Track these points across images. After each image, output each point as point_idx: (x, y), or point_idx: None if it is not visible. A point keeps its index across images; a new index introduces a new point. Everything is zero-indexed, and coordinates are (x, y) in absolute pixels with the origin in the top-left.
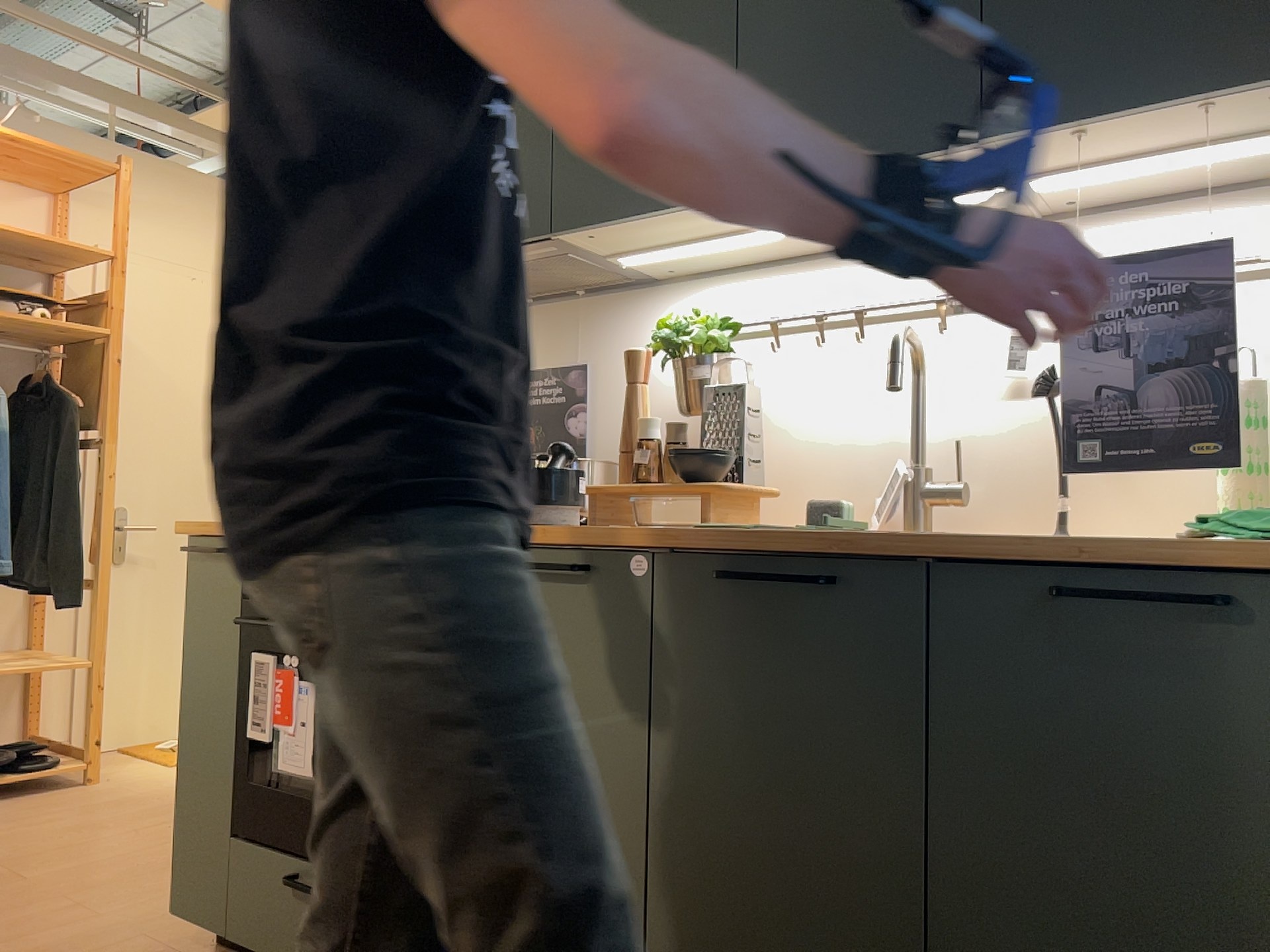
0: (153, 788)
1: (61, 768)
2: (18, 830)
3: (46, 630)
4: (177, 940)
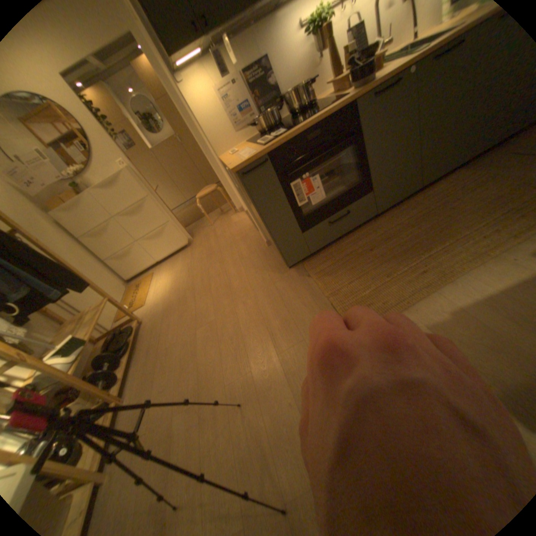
0: (160, 305)
1: (134, 325)
2: (169, 331)
3: (58, 315)
4: (280, 276)
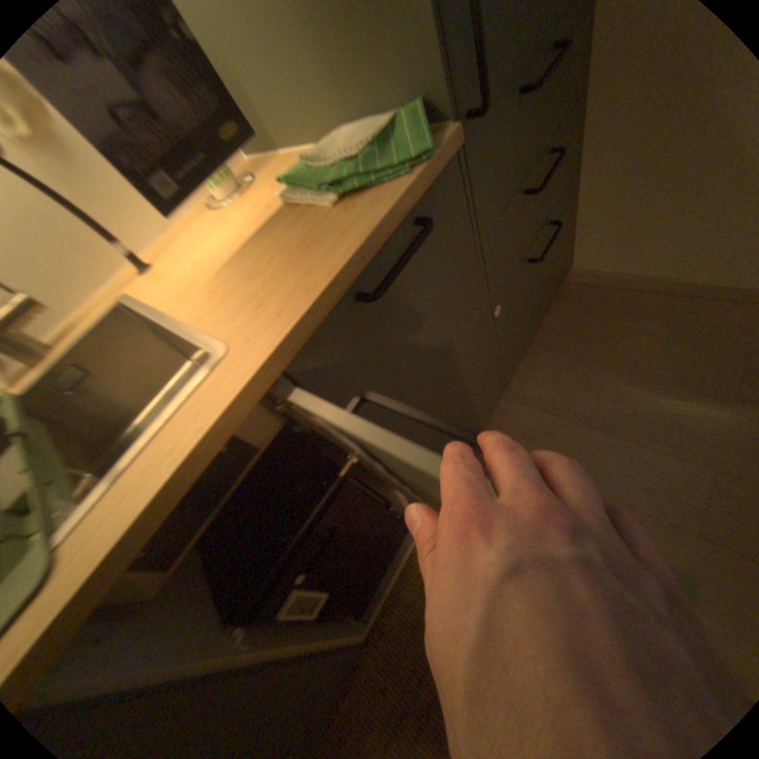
0: None
1: None
2: None
3: None
4: None
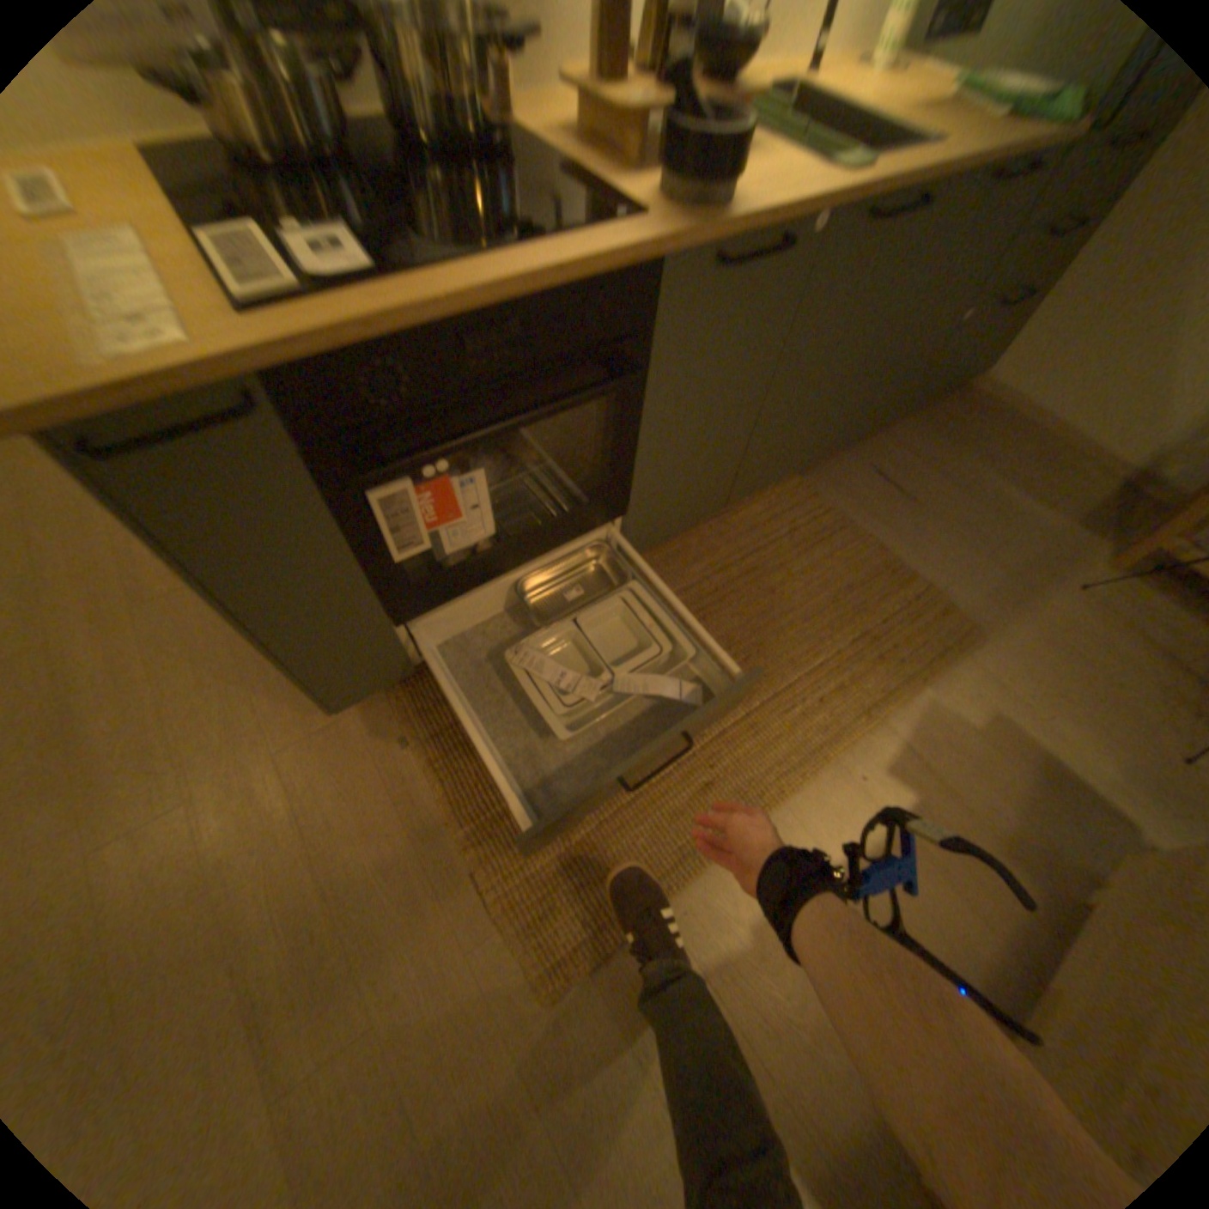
0: None
1: None
2: None
3: None
4: (302, 725)
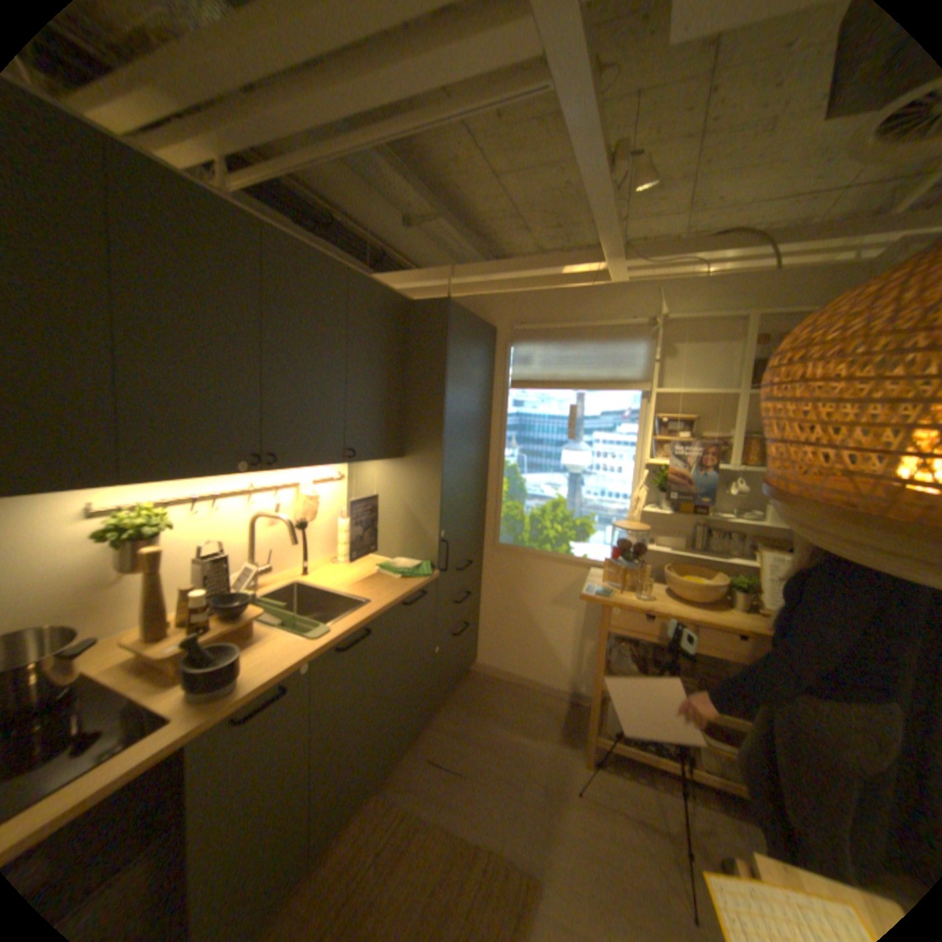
0: None
1: None
2: None
3: None
4: None
